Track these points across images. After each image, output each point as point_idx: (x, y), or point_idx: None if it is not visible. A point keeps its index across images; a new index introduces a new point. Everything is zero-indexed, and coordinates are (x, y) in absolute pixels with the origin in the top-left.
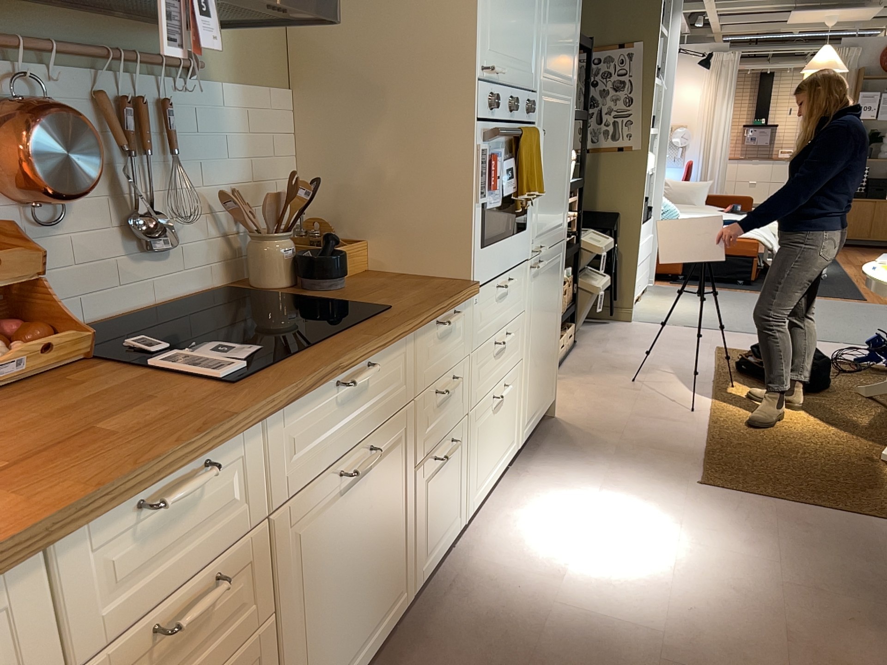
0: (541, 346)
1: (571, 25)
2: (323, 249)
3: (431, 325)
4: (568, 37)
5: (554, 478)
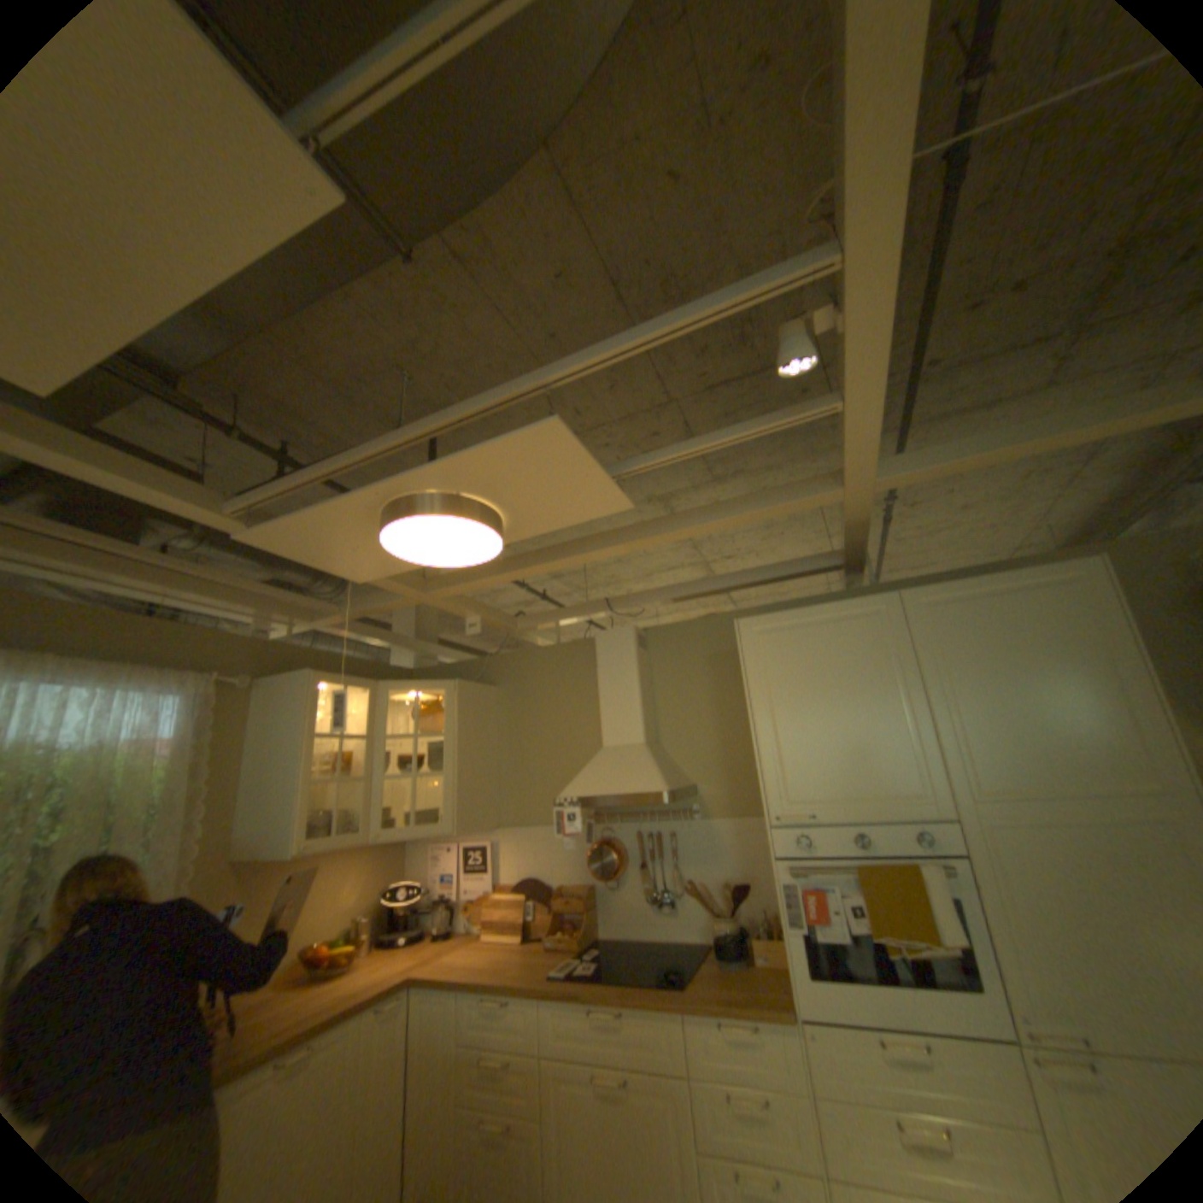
0: None
1: (1089, 719)
2: (740, 940)
3: (710, 1026)
4: (1078, 737)
5: None
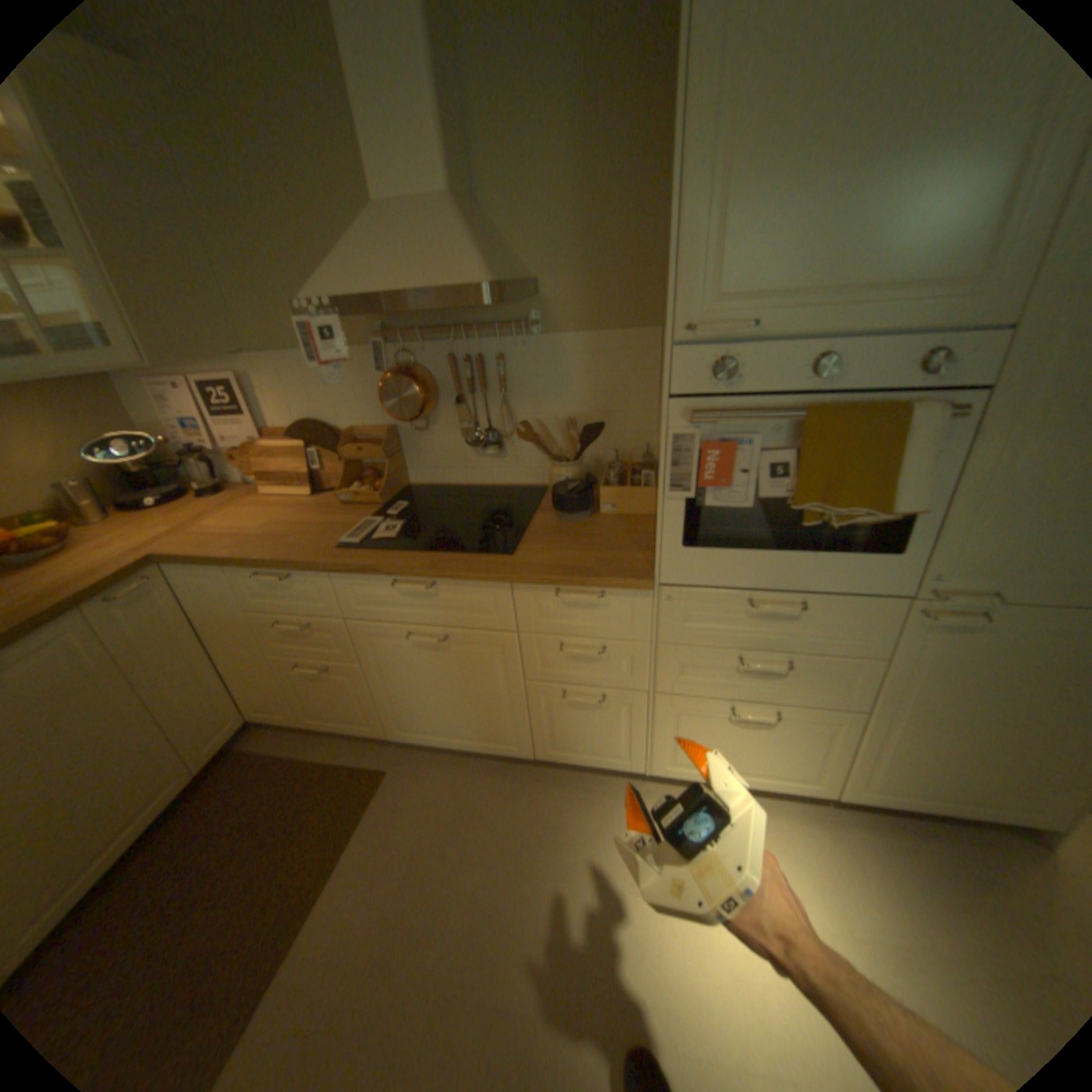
0: (971, 731)
1: None
2: (585, 486)
3: (546, 588)
4: None
5: (846, 869)
